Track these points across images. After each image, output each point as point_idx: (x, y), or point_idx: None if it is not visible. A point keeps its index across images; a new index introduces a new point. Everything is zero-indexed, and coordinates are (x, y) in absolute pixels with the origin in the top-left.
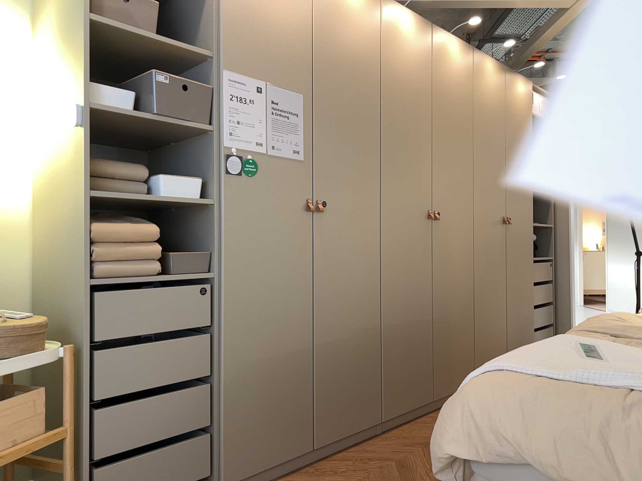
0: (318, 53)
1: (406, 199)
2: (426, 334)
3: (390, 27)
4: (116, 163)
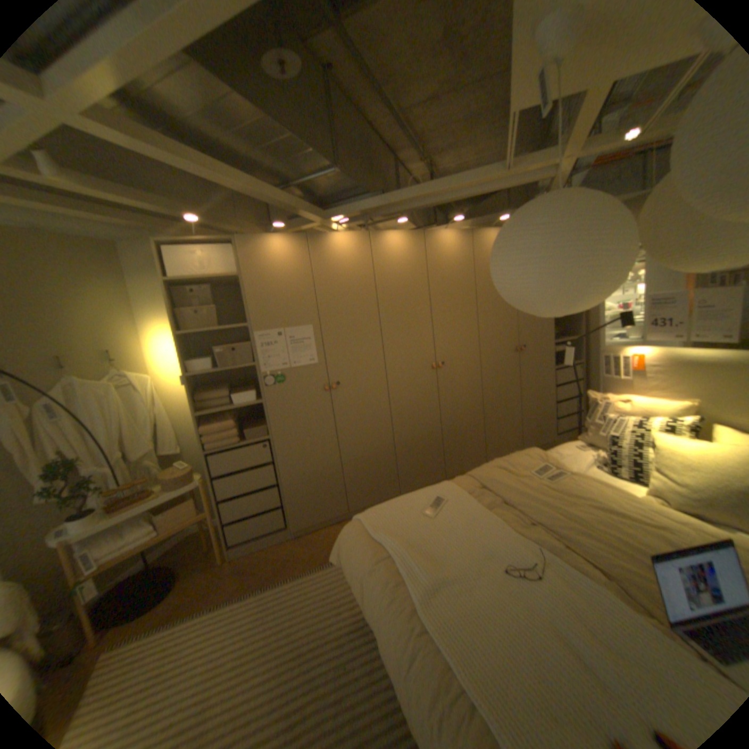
0: (324, 294)
1: (413, 361)
2: (440, 441)
3: (385, 249)
4: (216, 391)
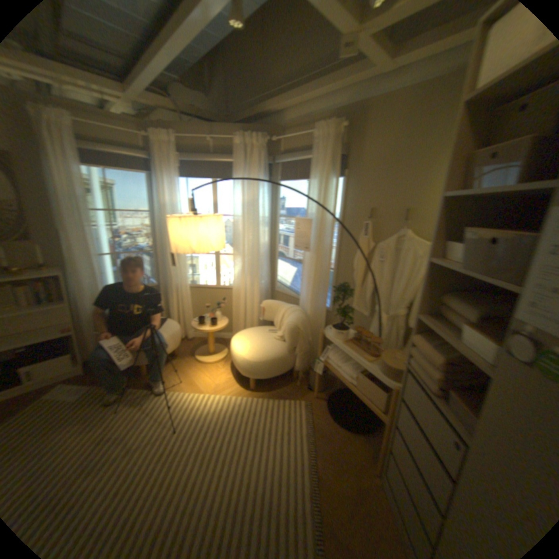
0: None
1: None
2: None
3: None
4: (469, 304)
